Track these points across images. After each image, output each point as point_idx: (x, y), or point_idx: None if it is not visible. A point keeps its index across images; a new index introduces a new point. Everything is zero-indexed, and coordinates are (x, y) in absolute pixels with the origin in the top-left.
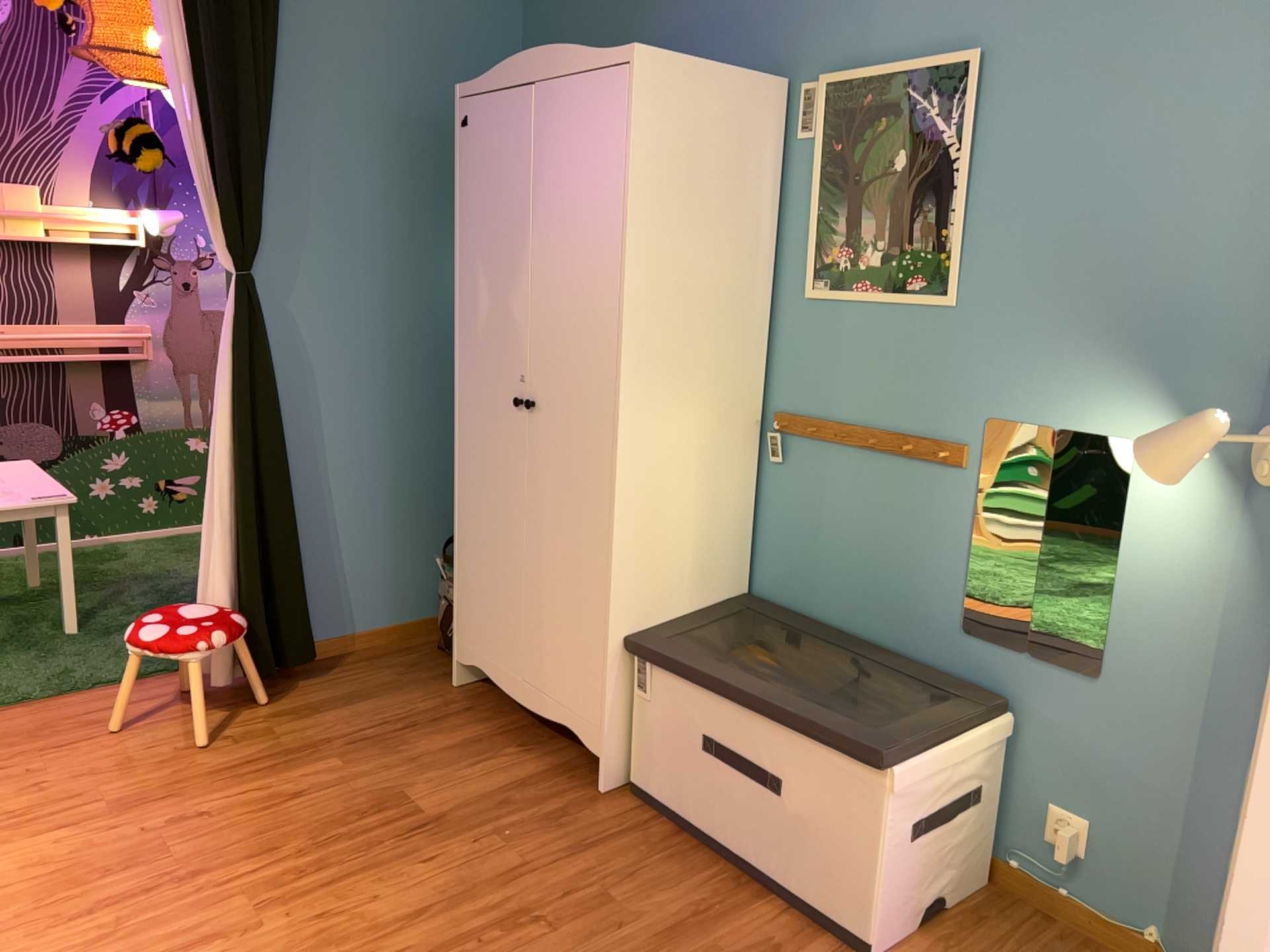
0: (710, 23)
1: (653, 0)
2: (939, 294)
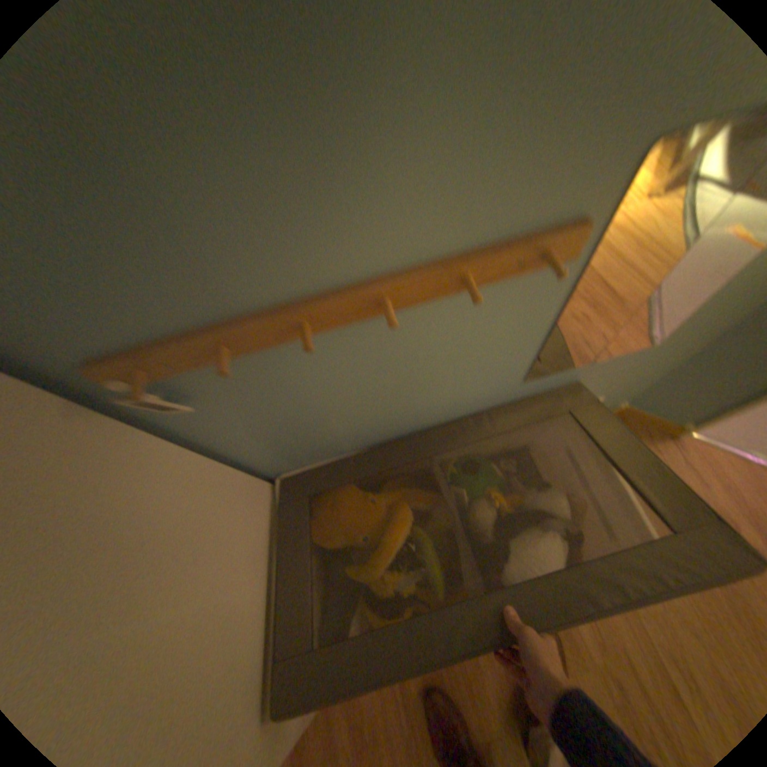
0: None
1: None
2: None
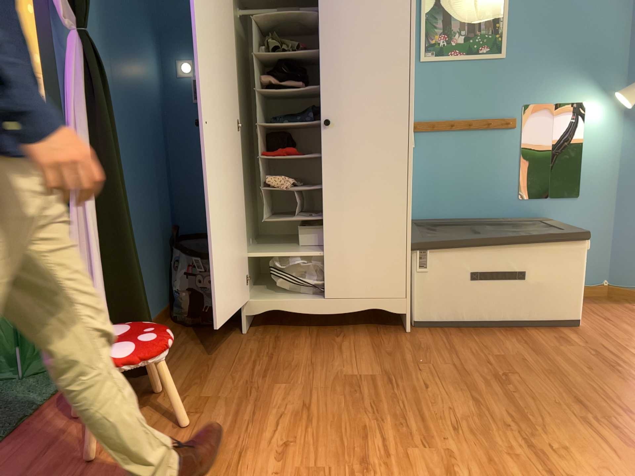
0: None
1: None
2: (497, 53)
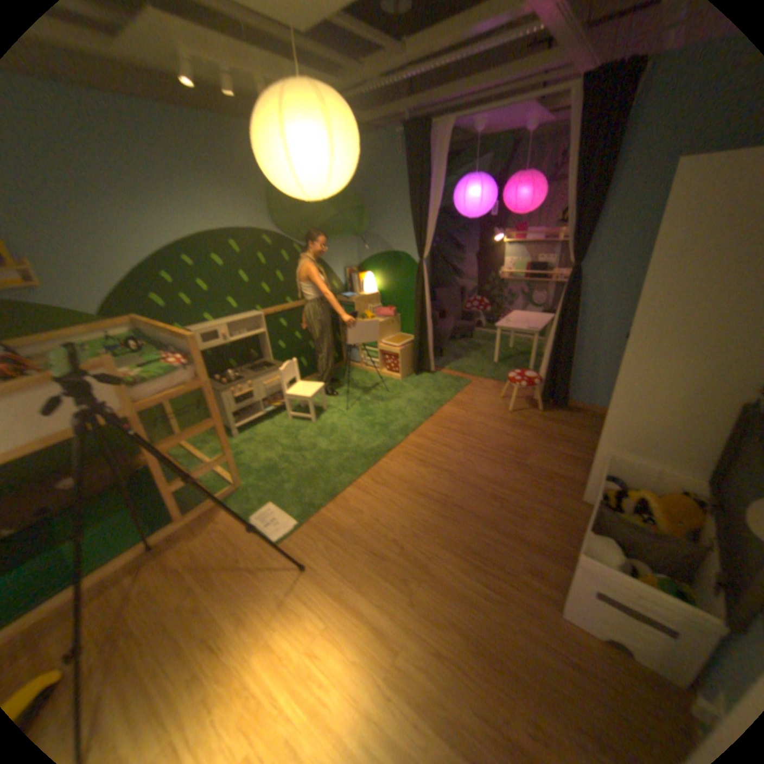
0: None
1: None
2: None
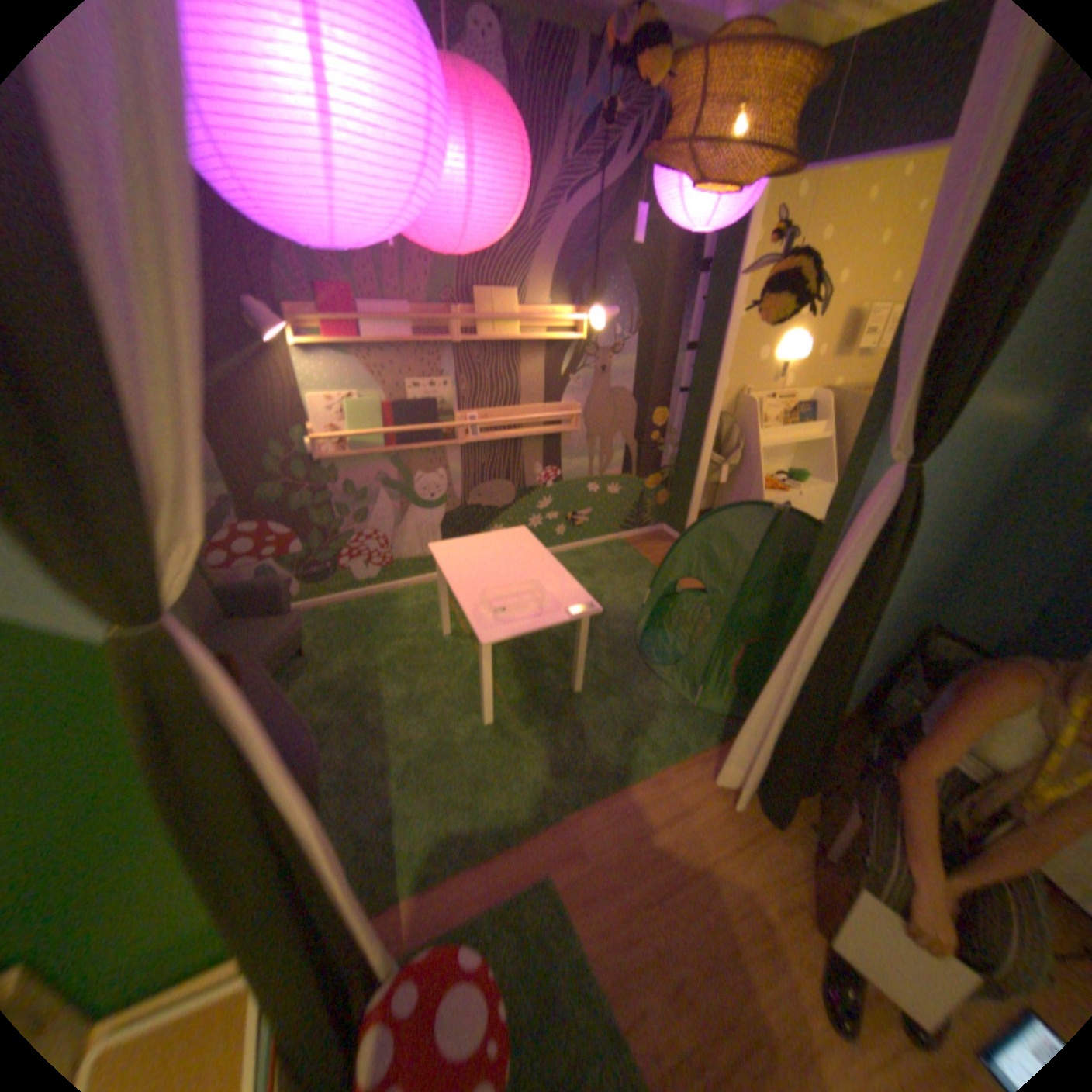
0: None
1: None
2: None
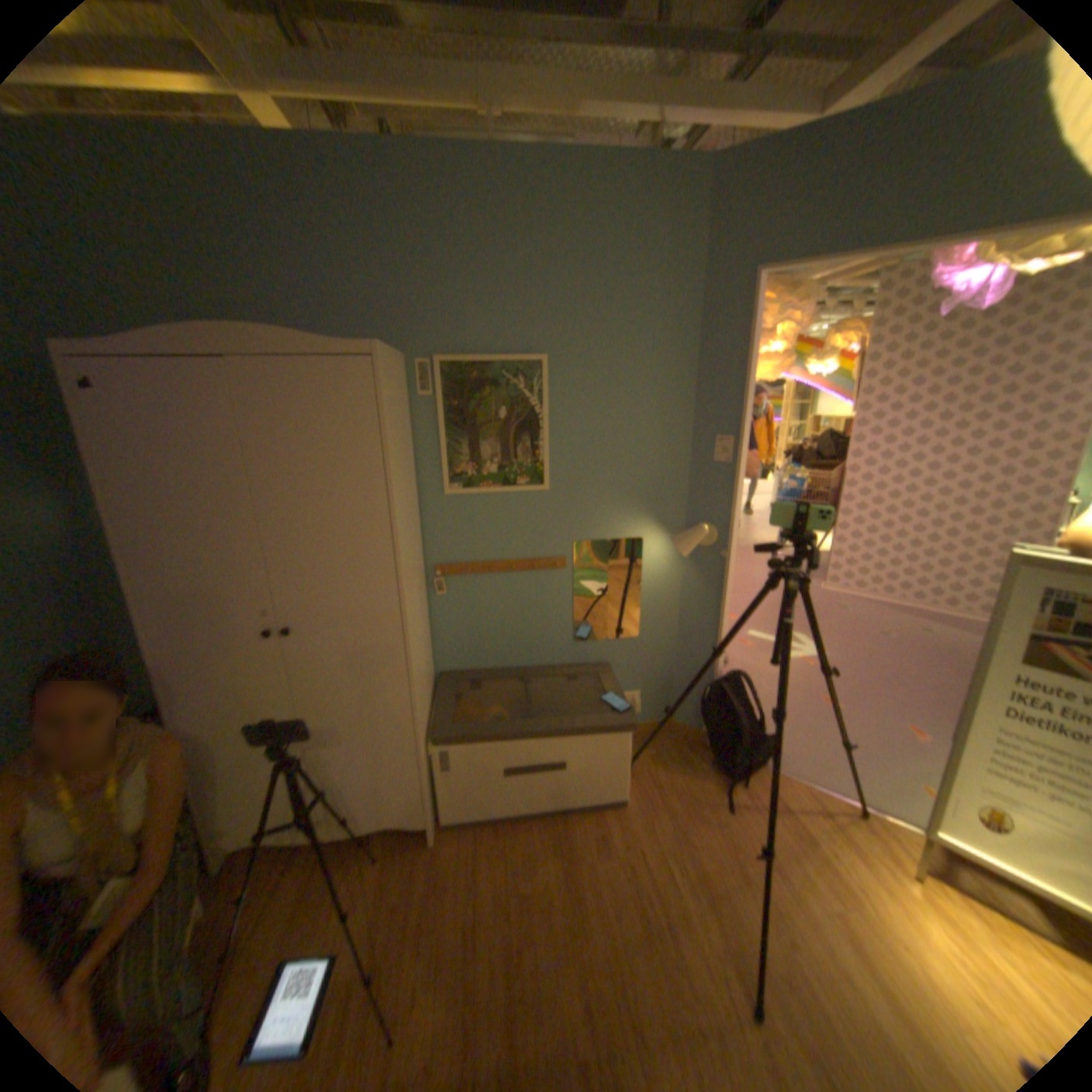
0: (308, 301)
1: (226, 268)
2: (538, 485)
